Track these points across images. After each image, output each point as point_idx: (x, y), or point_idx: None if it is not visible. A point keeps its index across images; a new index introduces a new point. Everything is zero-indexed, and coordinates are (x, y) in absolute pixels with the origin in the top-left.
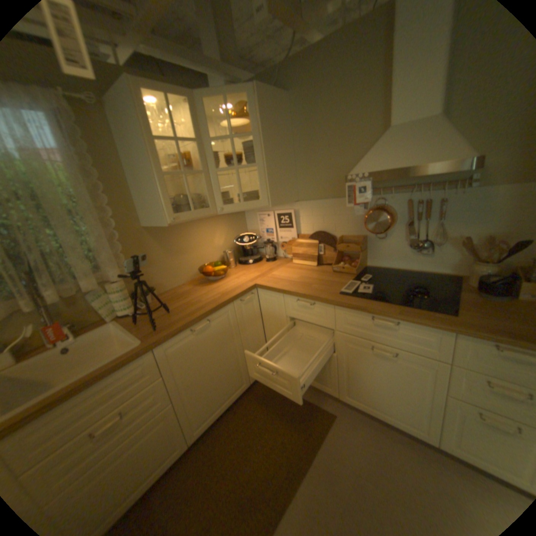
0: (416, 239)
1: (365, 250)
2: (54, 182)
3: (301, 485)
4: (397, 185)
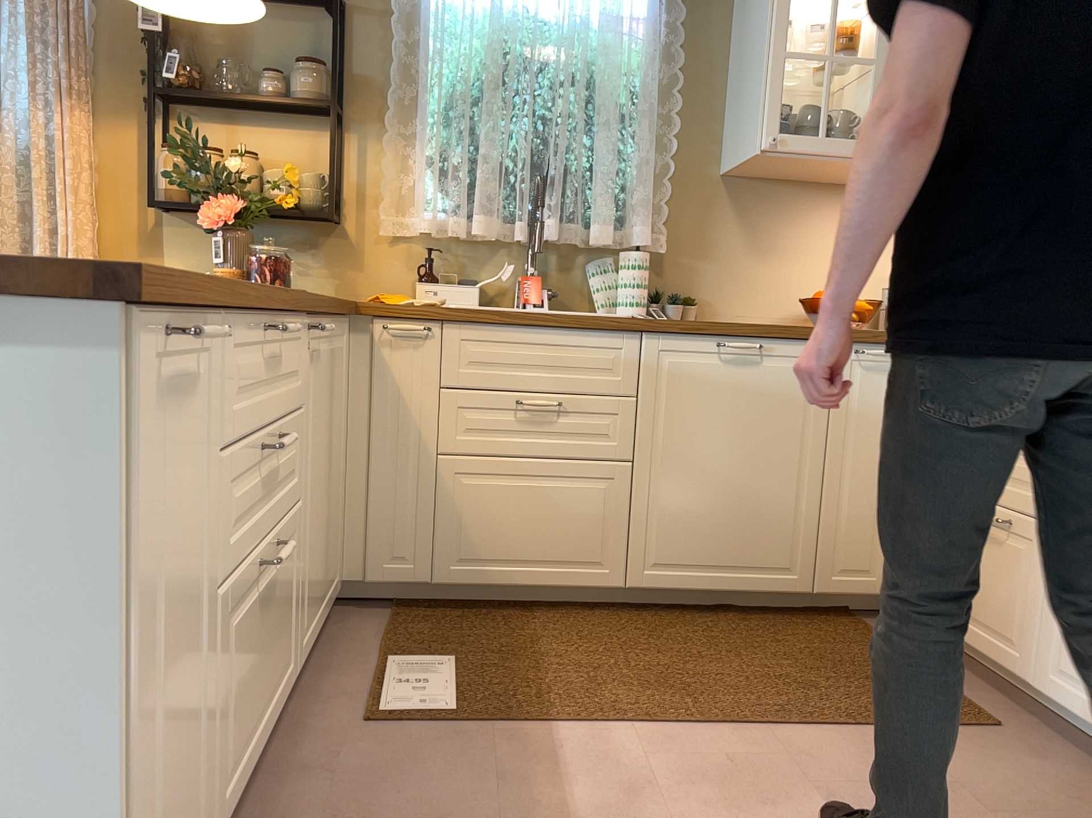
0: None
1: None
2: (622, 64)
3: (803, 729)
4: None
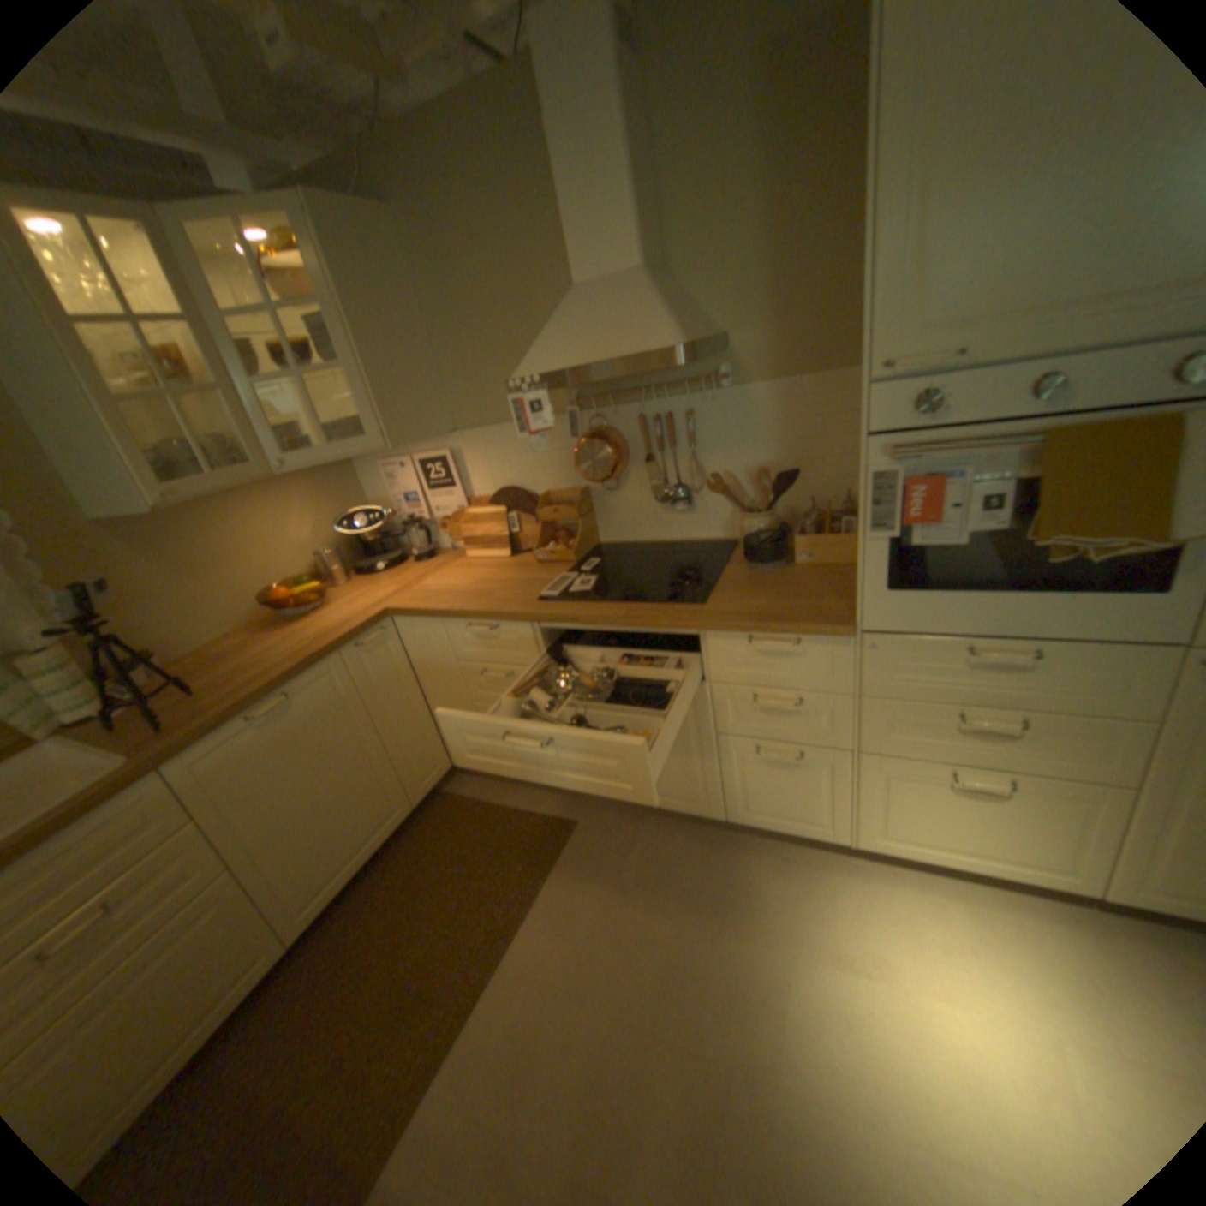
0: (666, 484)
1: (589, 514)
2: None
3: (512, 944)
4: (617, 389)
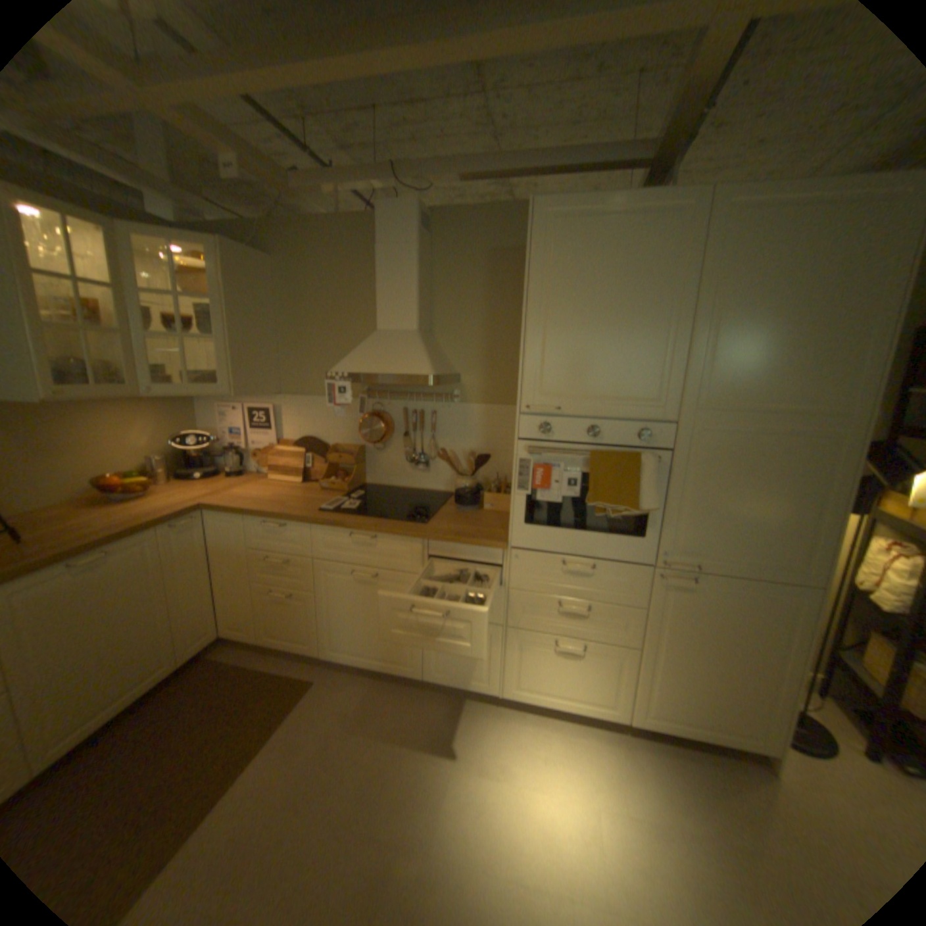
0: (414, 452)
1: (362, 463)
2: None
3: (244, 770)
4: (393, 391)
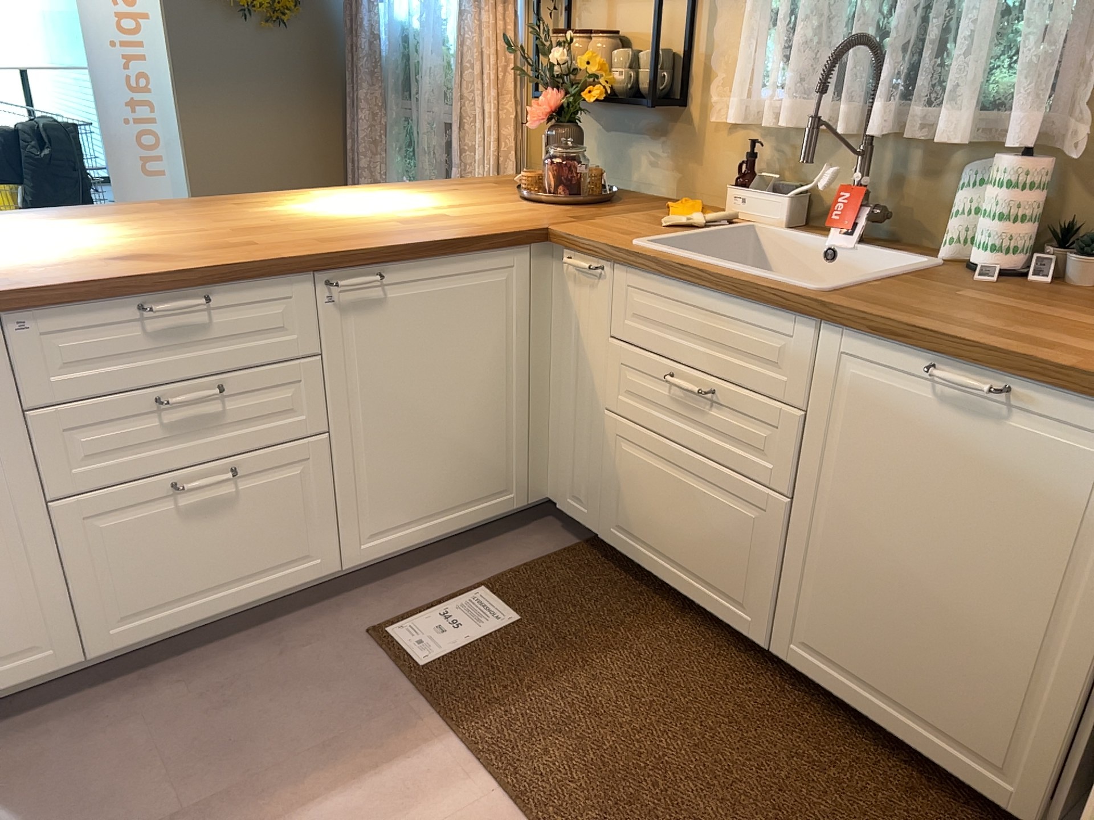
0: None
1: None
2: None
3: None
4: None
